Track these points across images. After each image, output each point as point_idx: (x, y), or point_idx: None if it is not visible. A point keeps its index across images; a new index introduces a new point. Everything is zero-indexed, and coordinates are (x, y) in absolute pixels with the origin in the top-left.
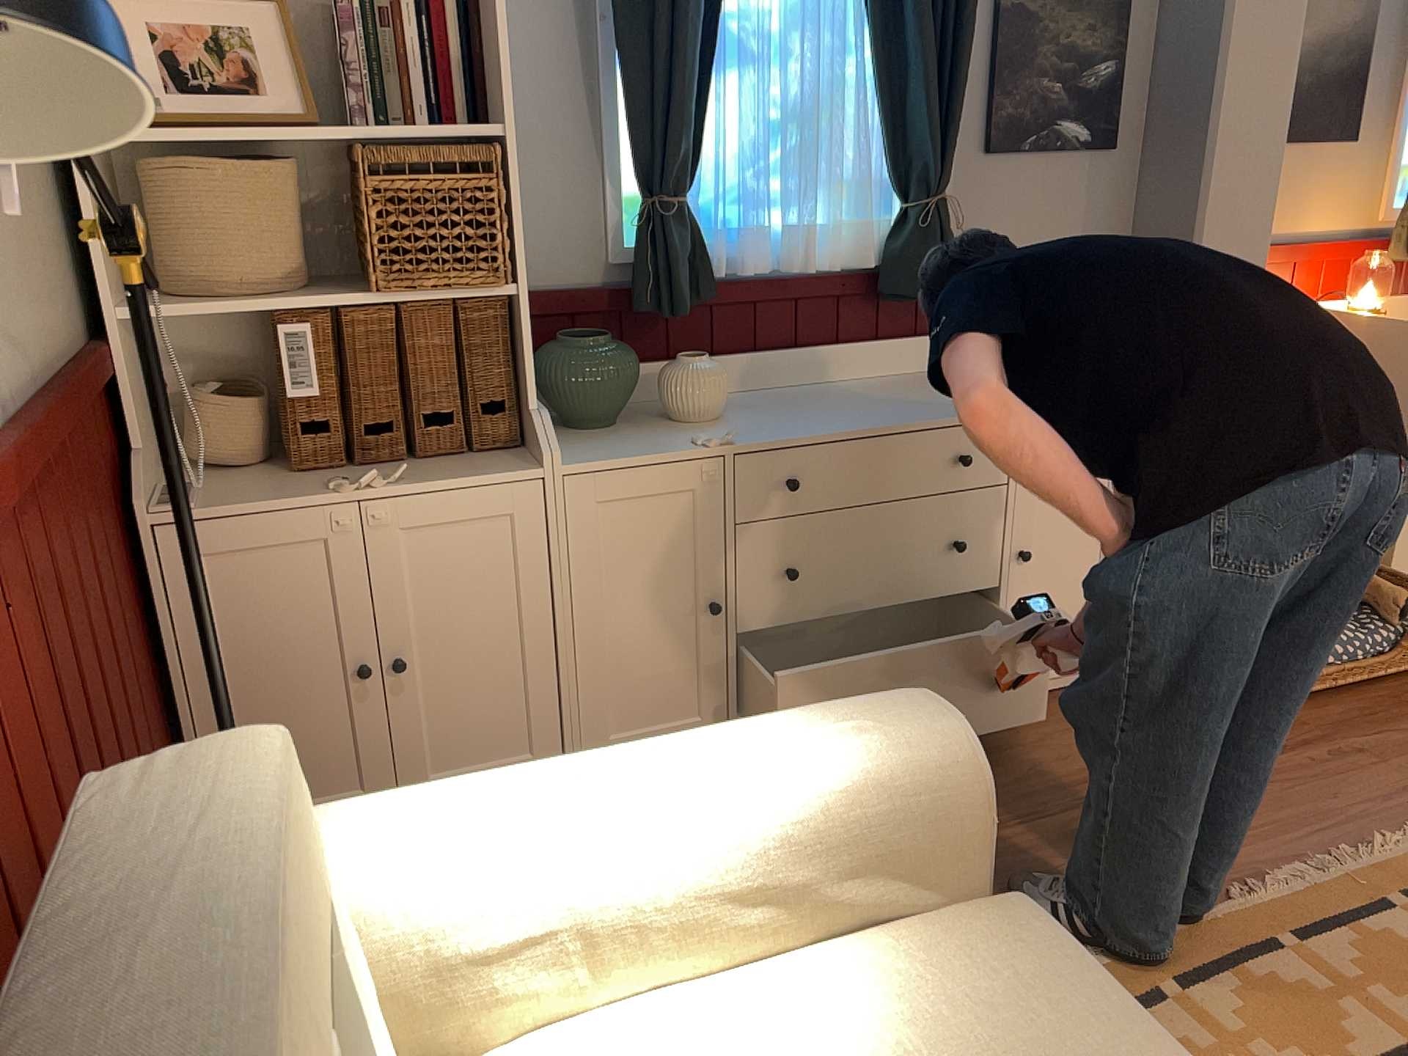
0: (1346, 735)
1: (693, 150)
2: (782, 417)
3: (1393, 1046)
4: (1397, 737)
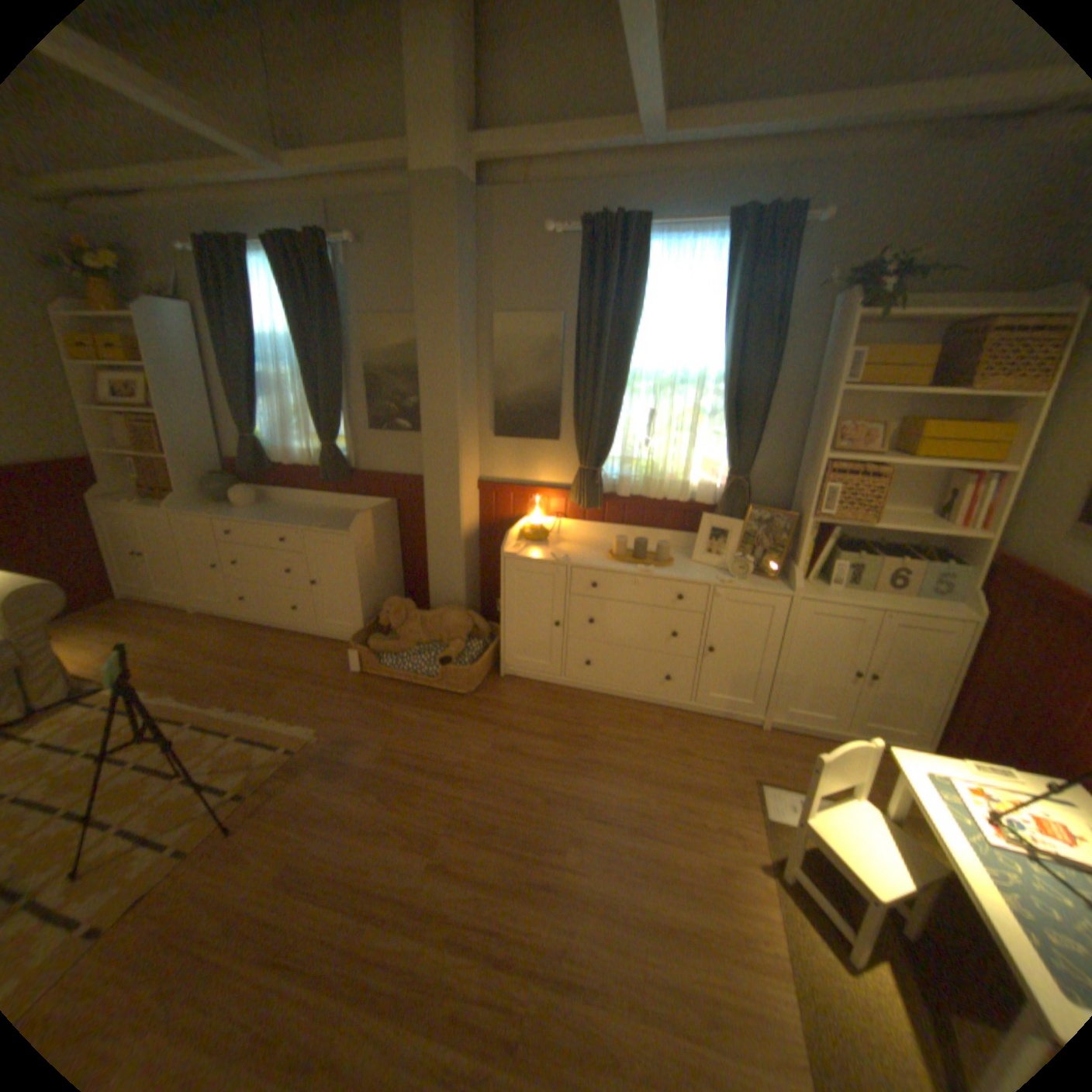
0: (371, 698)
1: (245, 422)
2: (254, 513)
3: (129, 760)
4: (383, 708)
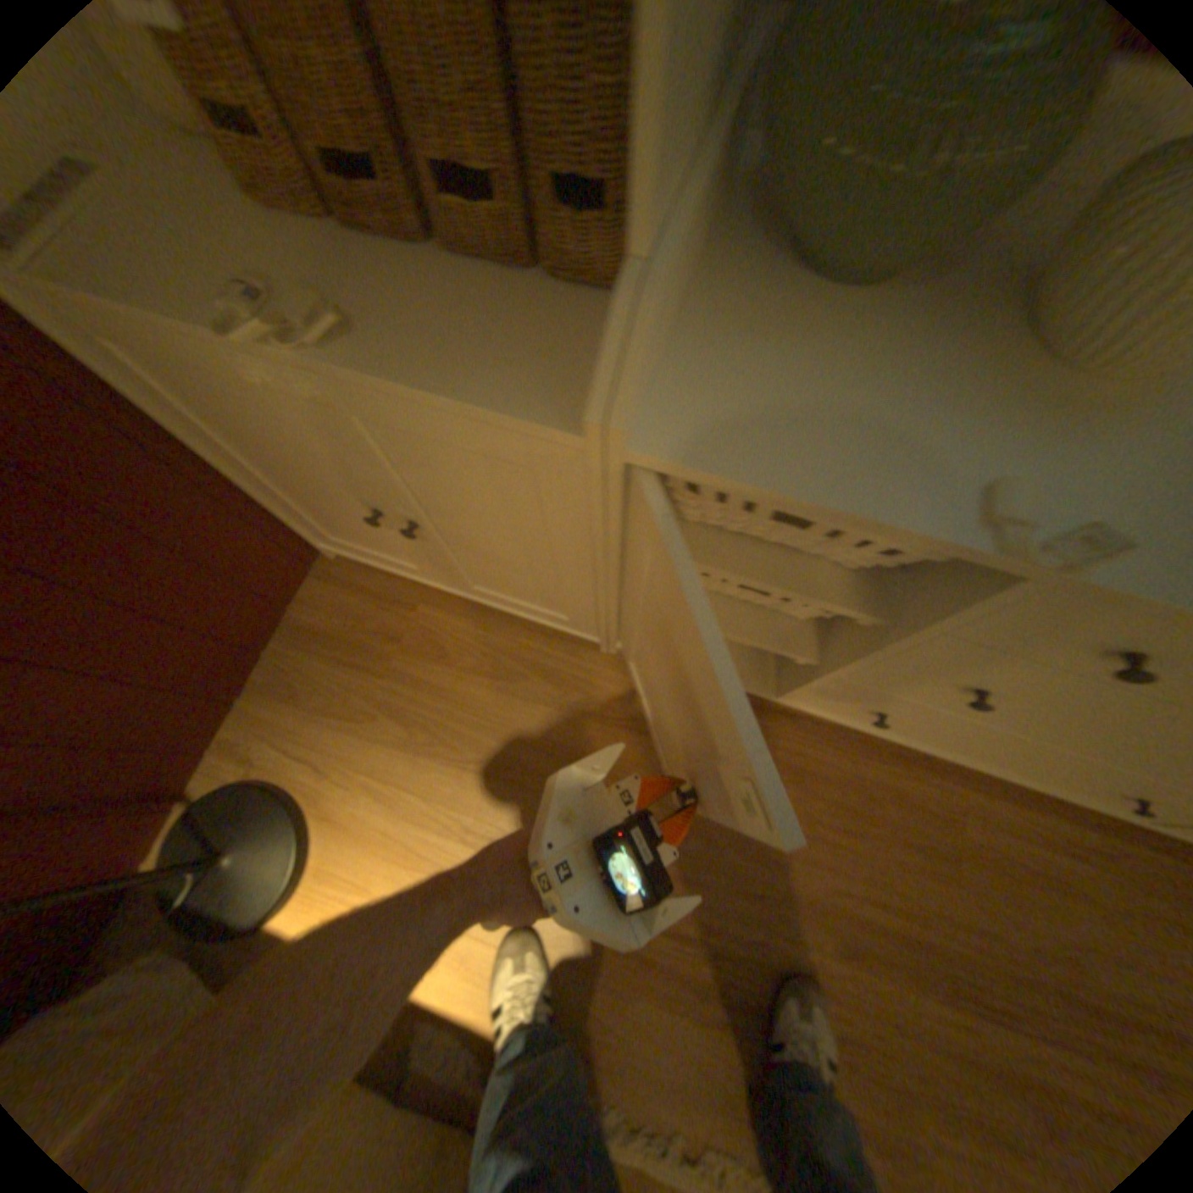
0: None
1: None
2: None
3: None
4: None
